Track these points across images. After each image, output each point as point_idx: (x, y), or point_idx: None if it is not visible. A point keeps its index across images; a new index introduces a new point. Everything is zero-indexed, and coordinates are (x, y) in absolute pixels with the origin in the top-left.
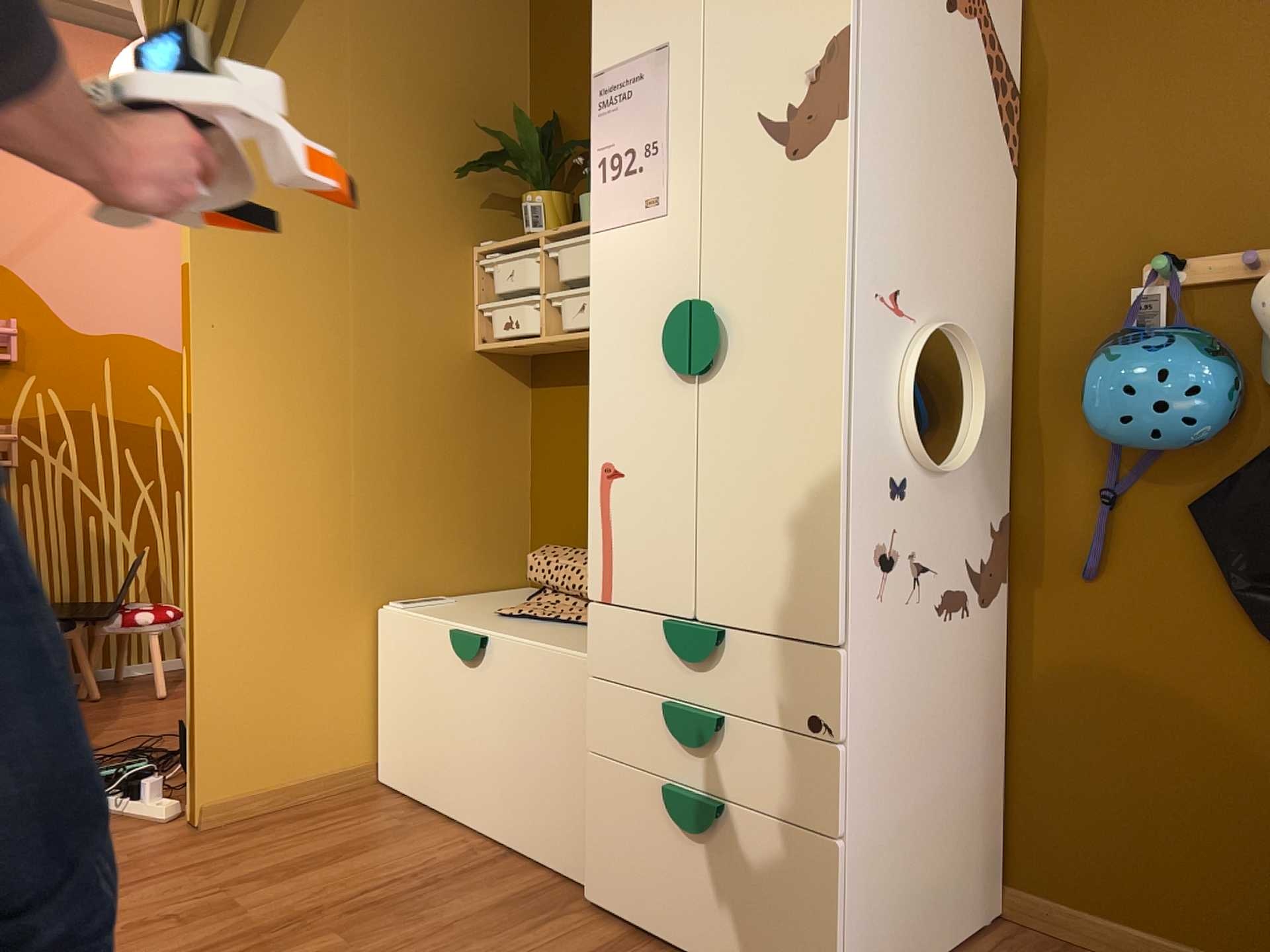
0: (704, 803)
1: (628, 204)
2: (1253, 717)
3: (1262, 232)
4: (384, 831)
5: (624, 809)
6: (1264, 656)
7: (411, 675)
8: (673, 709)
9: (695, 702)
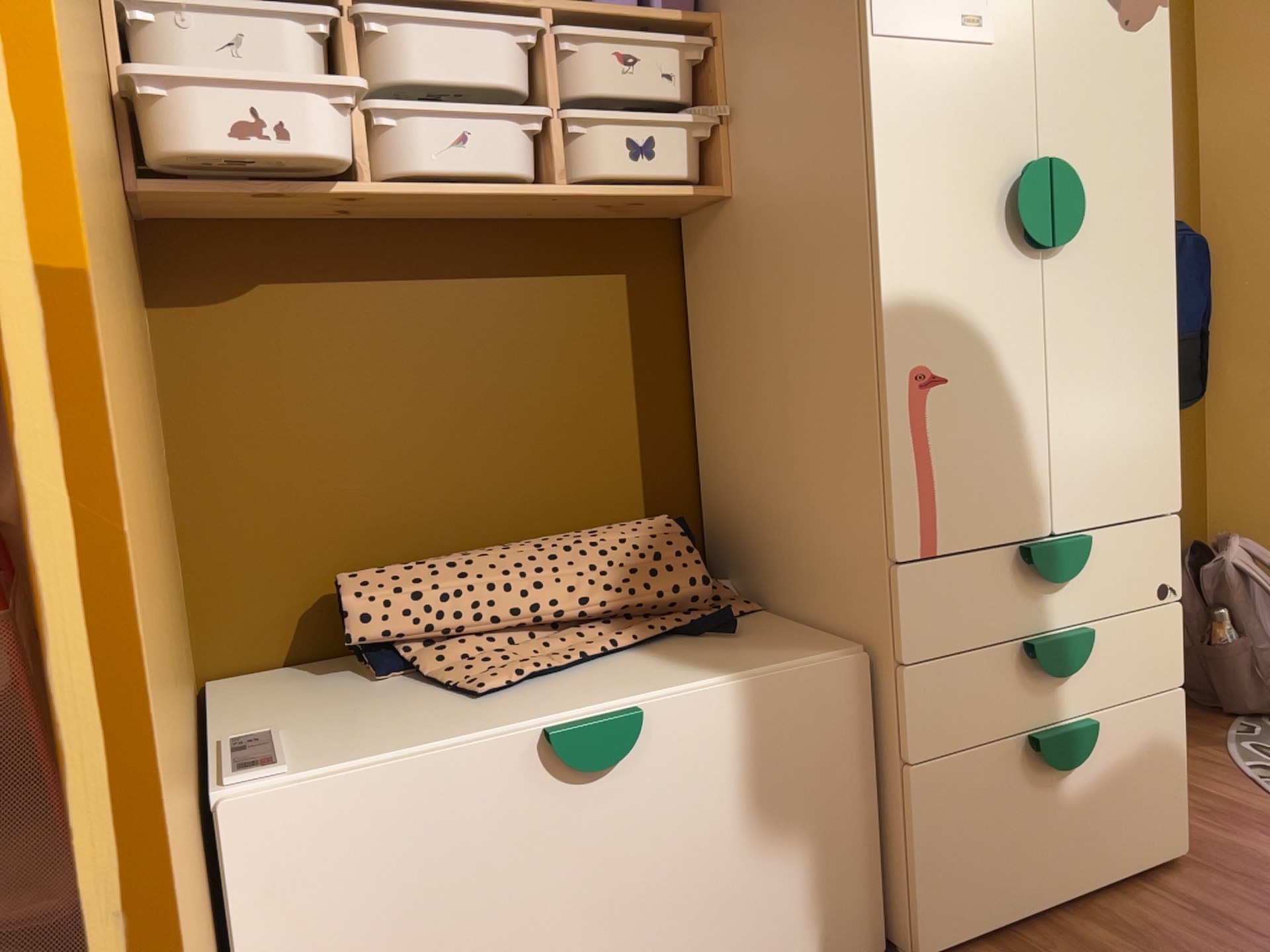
0: (1086, 724)
1: (934, 12)
2: None
3: None
4: None
5: (973, 802)
6: None
7: (390, 892)
8: (1050, 641)
9: (1057, 625)
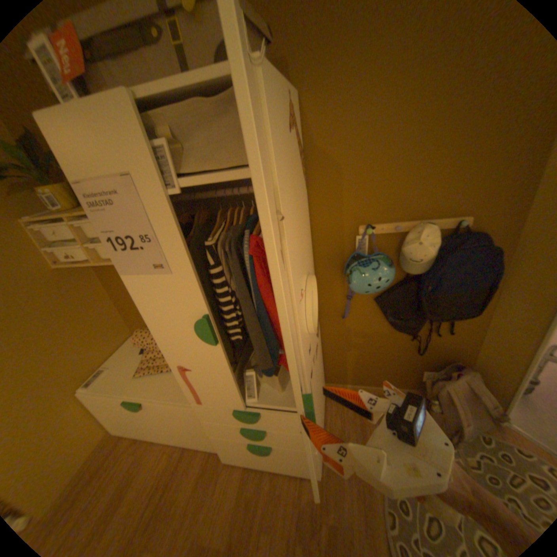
0: (264, 451)
1: (140, 265)
2: (389, 344)
3: (400, 215)
4: (130, 466)
5: (230, 448)
6: (392, 331)
7: (107, 412)
8: (245, 433)
9: (252, 429)
